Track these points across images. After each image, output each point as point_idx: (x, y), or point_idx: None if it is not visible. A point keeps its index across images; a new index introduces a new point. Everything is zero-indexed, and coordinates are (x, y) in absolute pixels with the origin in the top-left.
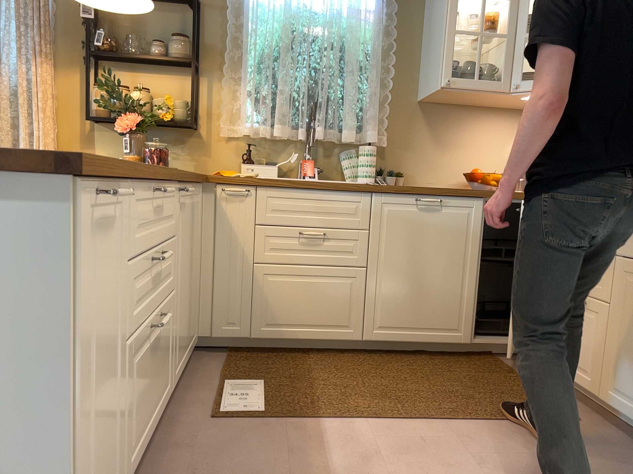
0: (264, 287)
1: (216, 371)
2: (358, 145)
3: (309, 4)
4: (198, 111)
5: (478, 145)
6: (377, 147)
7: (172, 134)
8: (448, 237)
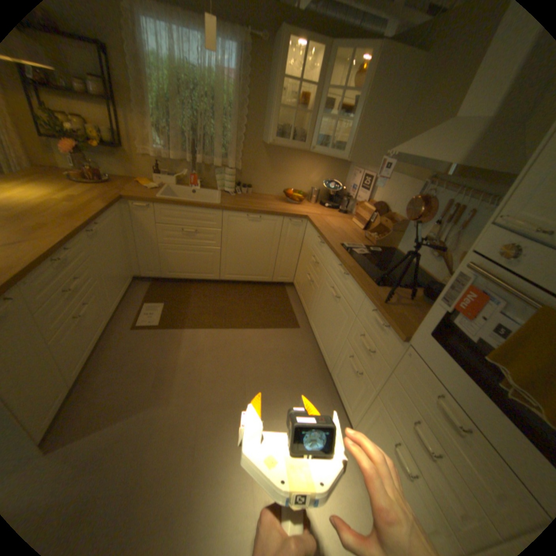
0: (165, 255)
1: (141, 296)
2: (225, 166)
3: (188, 59)
4: (119, 134)
5: (295, 173)
6: (234, 172)
7: (104, 148)
8: (263, 235)
